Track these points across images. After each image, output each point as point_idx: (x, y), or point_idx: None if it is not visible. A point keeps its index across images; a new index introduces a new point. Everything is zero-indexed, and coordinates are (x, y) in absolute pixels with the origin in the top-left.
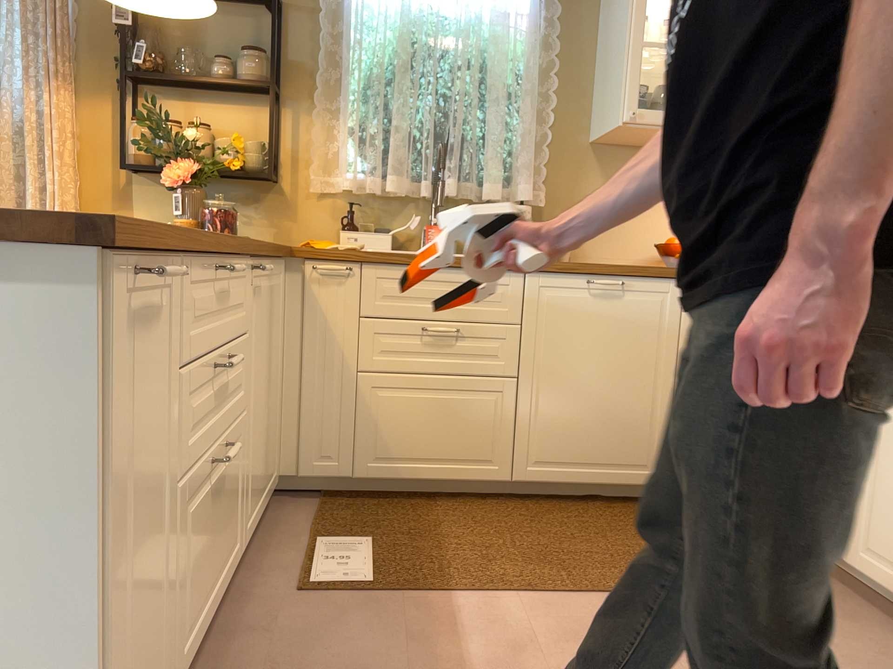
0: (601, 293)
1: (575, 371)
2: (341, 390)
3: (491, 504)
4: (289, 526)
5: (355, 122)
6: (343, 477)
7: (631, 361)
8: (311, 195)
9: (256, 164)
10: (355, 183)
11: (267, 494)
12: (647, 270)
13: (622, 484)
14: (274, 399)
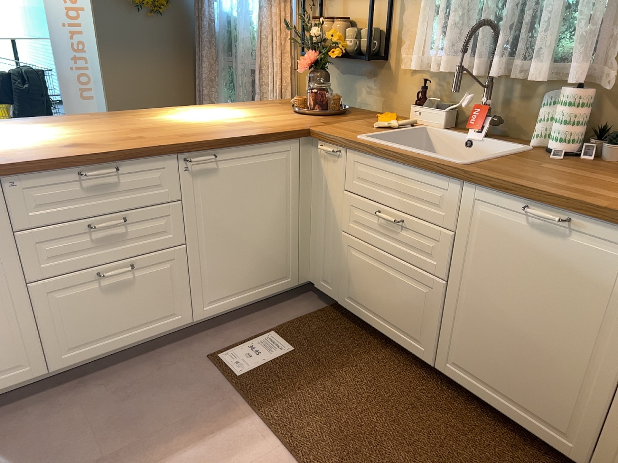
0: (540, 225)
1: (499, 298)
2: (334, 240)
3: (417, 373)
4: (280, 315)
5: (428, 5)
6: (334, 299)
7: (564, 316)
8: (405, 72)
9: (364, 48)
10: (431, 62)
11: (265, 291)
12: (602, 213)
13: (534, 434)
14: (279, 234)
